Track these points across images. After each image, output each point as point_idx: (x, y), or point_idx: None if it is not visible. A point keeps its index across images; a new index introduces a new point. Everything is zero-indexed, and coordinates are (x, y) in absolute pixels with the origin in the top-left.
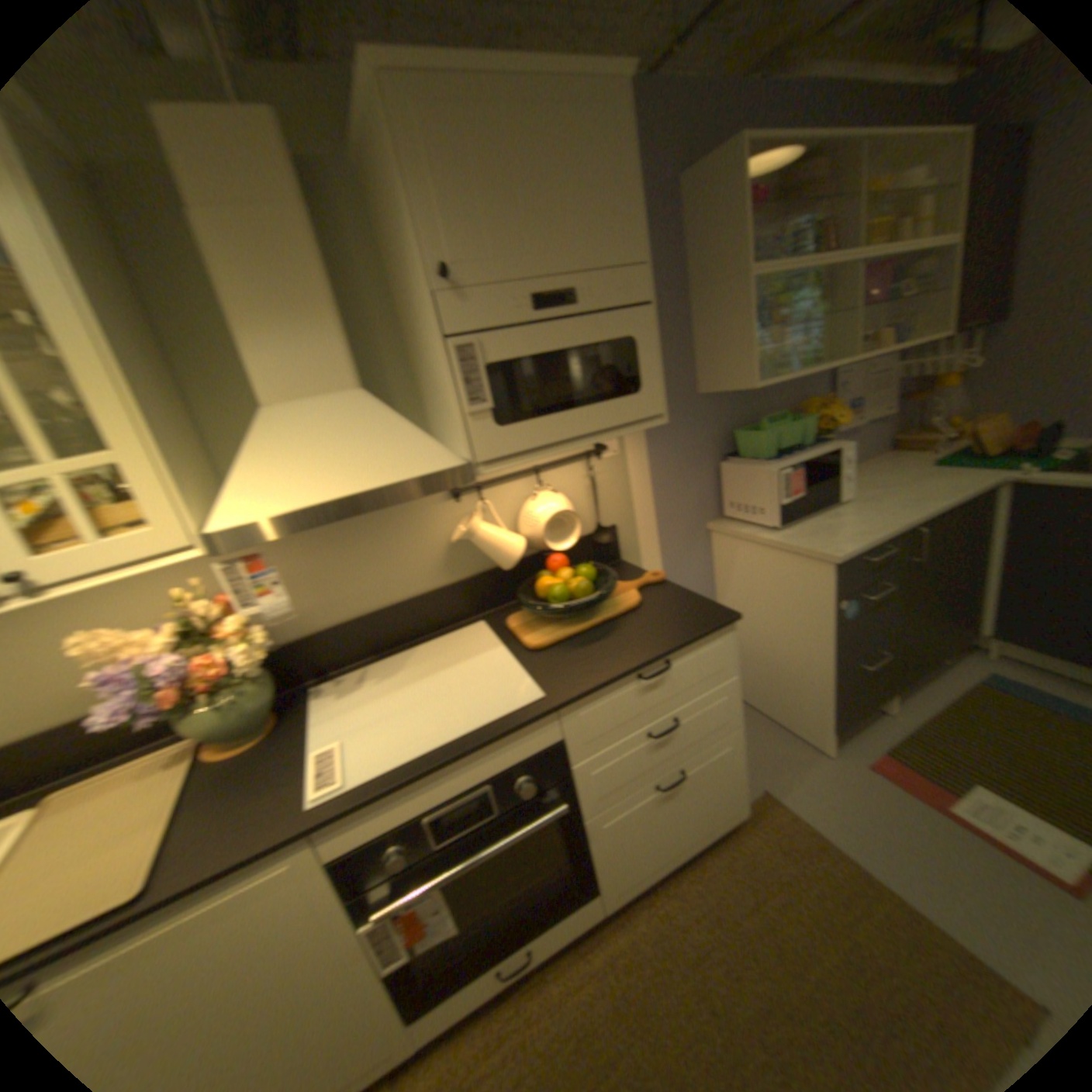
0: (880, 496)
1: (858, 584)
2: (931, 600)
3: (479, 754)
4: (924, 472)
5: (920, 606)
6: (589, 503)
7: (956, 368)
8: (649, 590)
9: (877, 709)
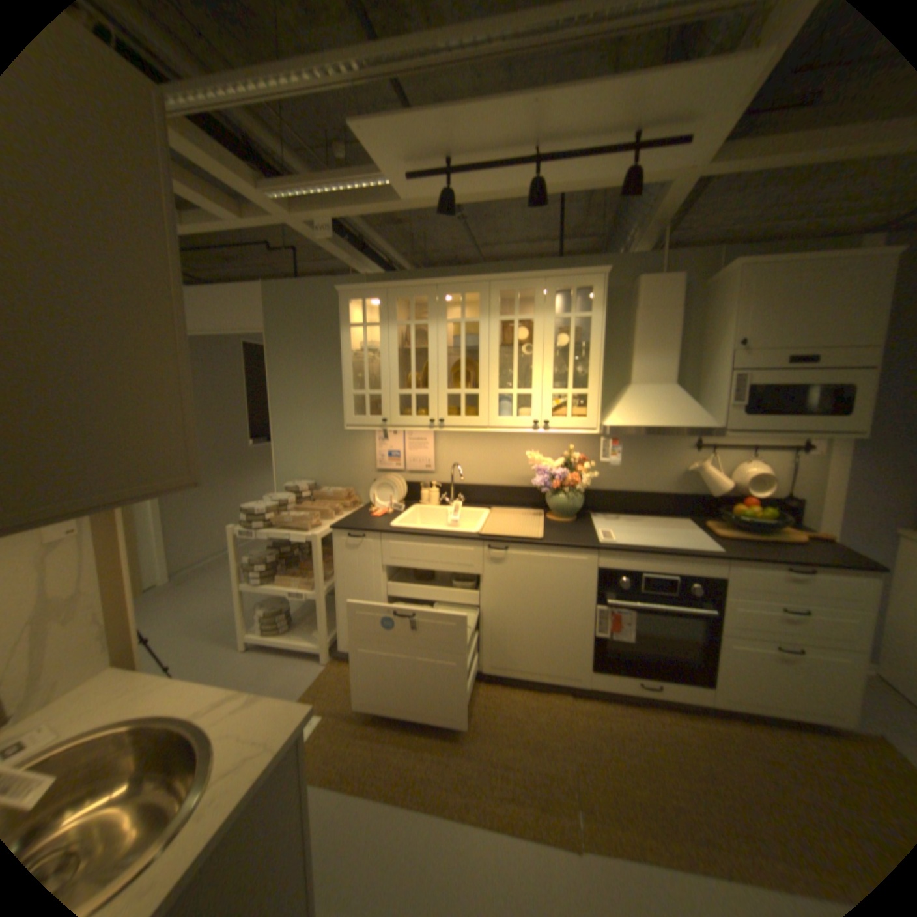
0: None
1: None
2: None
3: (682, 561)
4: None
5: None
6: (791, 479)
7: None
8: (820, 543)
9: None
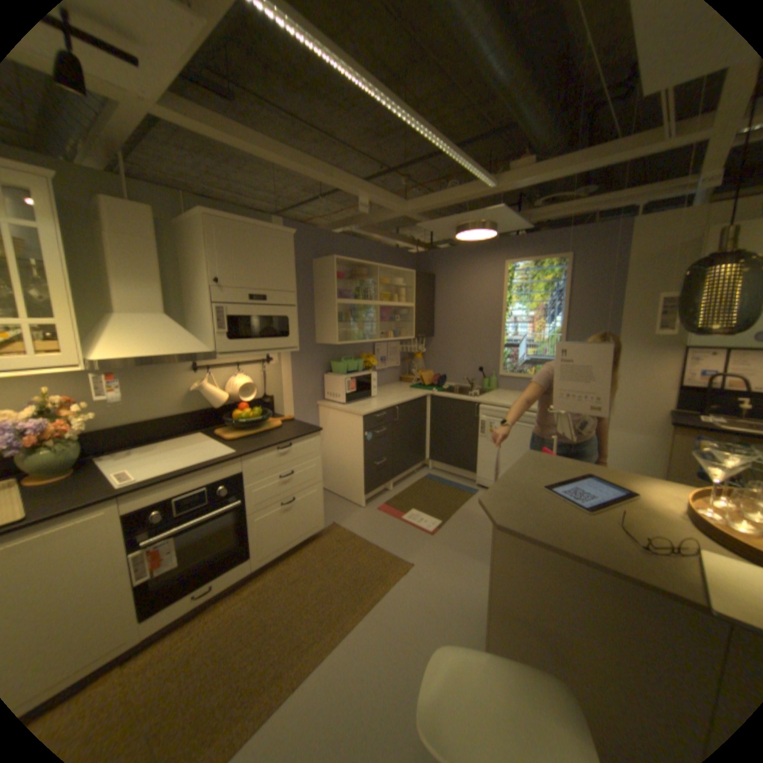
0: (387, 396)
1: (372, 426)
2: (402, 438)
3: (205, 472)
4: (405, 390)
5: (398, 440)
6: (263, 383)
7: (420, 352)
8: (287, 422)
9: (382, 485)
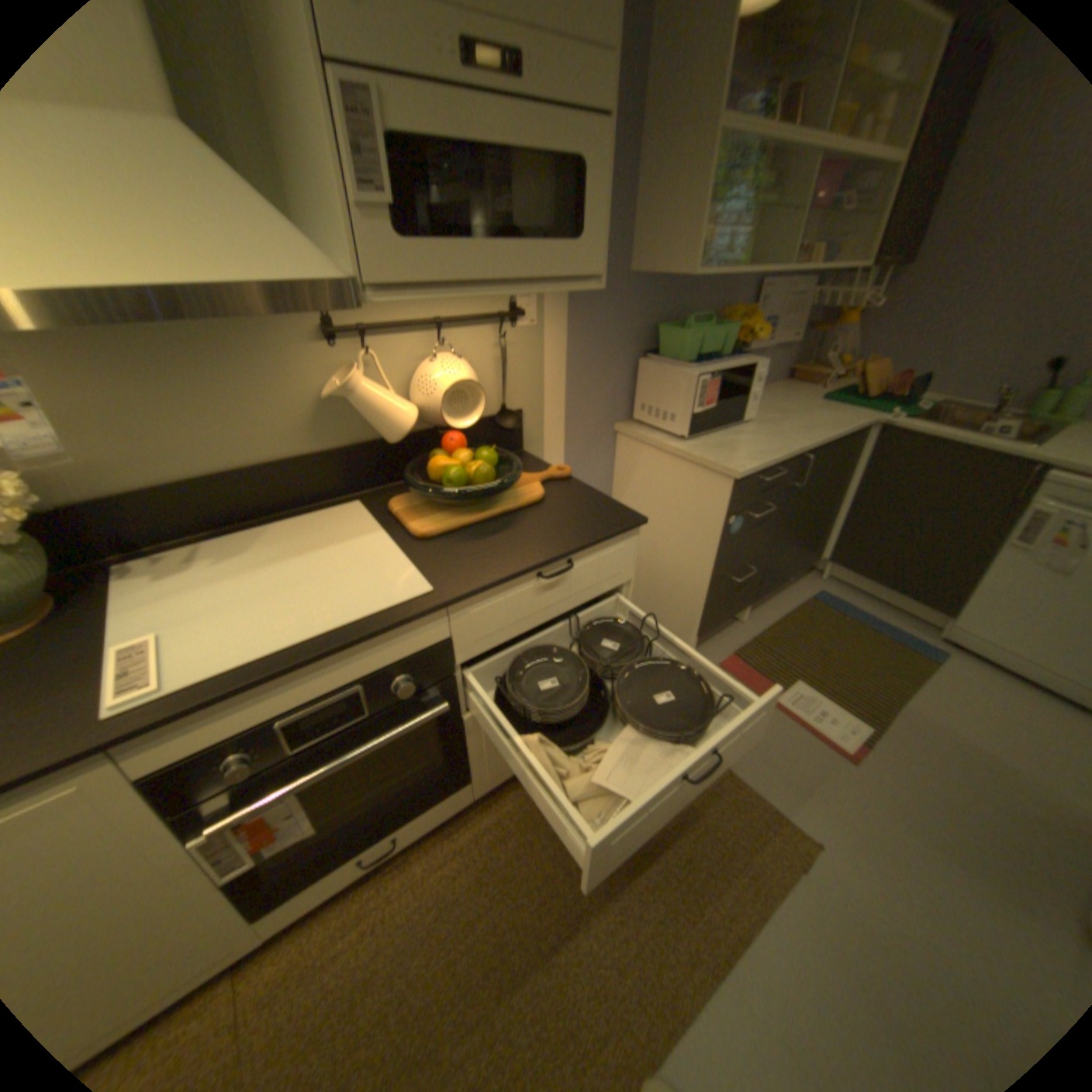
0: (778, 419)
1: (749, 501)
2: (797, 523)
3: (353, 651)
4: (815, 403)
5: (789, 527)
6: (499, 377)
7: (860, 304)
8: (555, 485)
9: (735, 615)
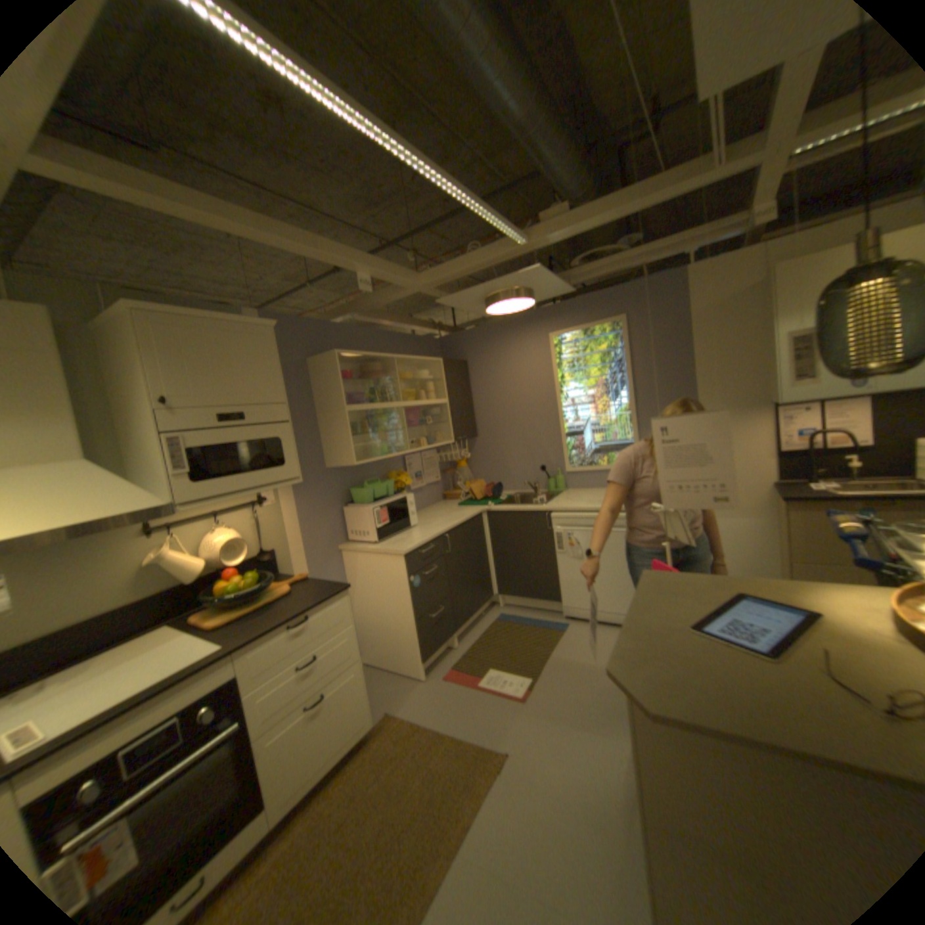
0: (431, 522)
1: (418, 566)
2: (460, 574)
3: (173, 693)
4: (453, 509)
5: (455, 578)
6: (256, 534)
7: (464, 458)
8: (298, 584)
9: (444, 643)
